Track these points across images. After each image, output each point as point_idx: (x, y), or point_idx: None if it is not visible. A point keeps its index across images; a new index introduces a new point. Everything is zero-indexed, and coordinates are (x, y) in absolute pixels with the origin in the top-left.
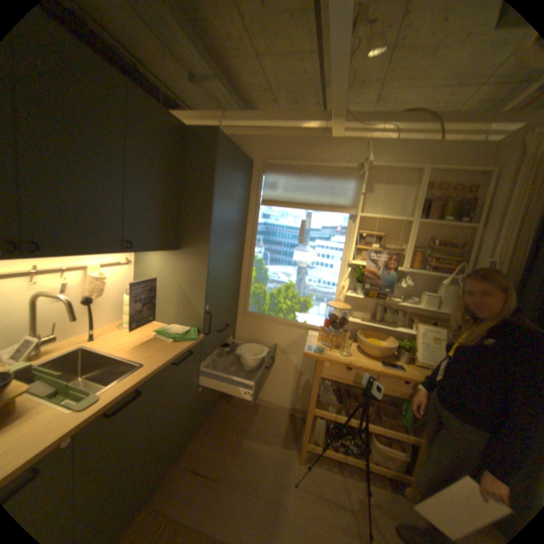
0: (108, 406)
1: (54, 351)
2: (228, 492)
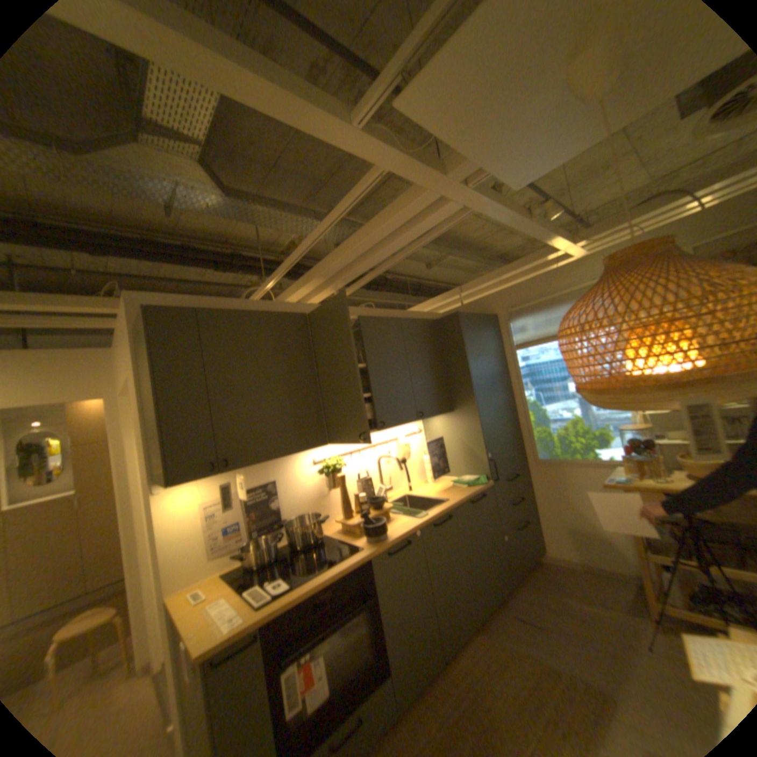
0: (434, 518)
1: (392, 497)
2: (560, 640)
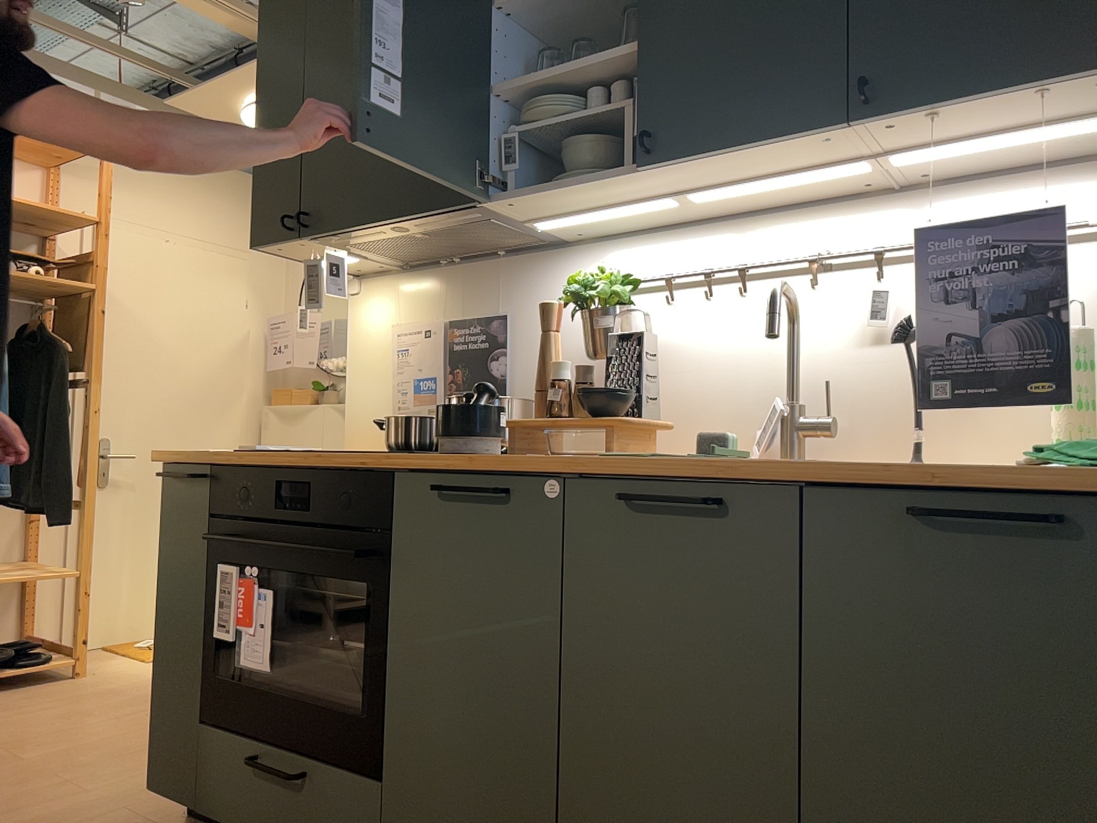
0: (626, 470)
1: None
2: None
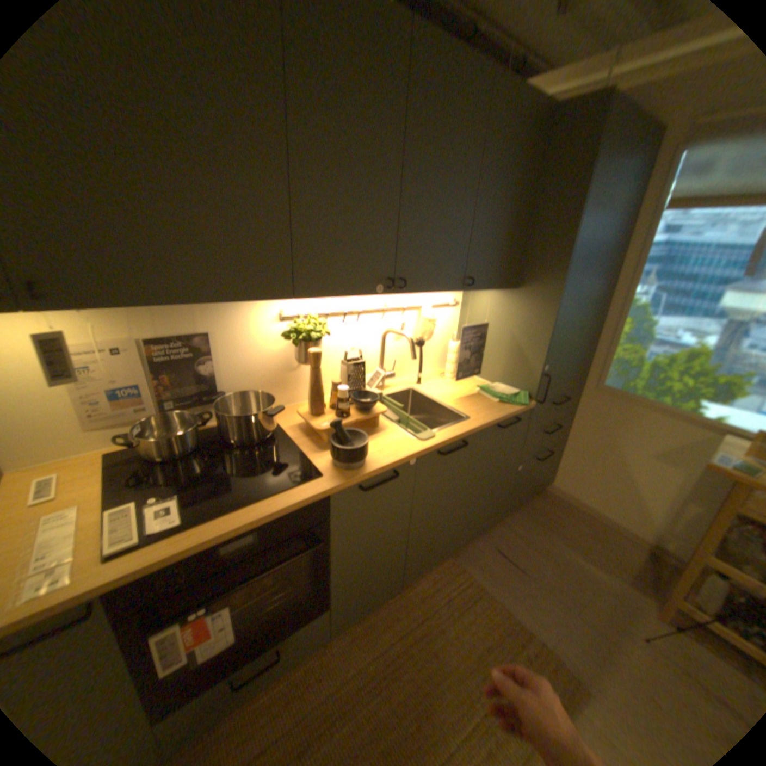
0: (442, 445)
1: (391, 387)
2: (542, 593)
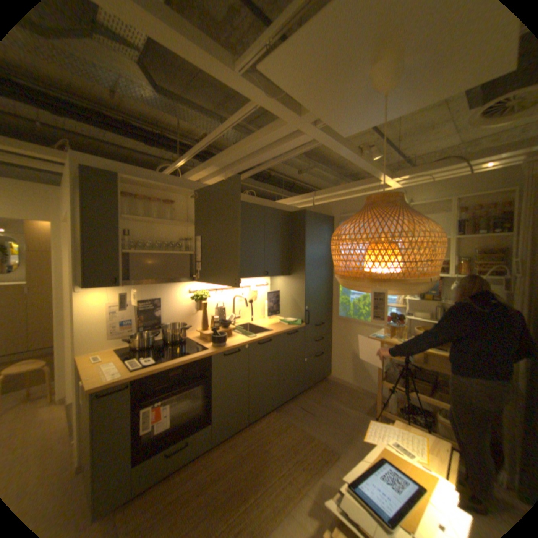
0: (259, 339)
1: (239, 323)
2: (321, 422)
